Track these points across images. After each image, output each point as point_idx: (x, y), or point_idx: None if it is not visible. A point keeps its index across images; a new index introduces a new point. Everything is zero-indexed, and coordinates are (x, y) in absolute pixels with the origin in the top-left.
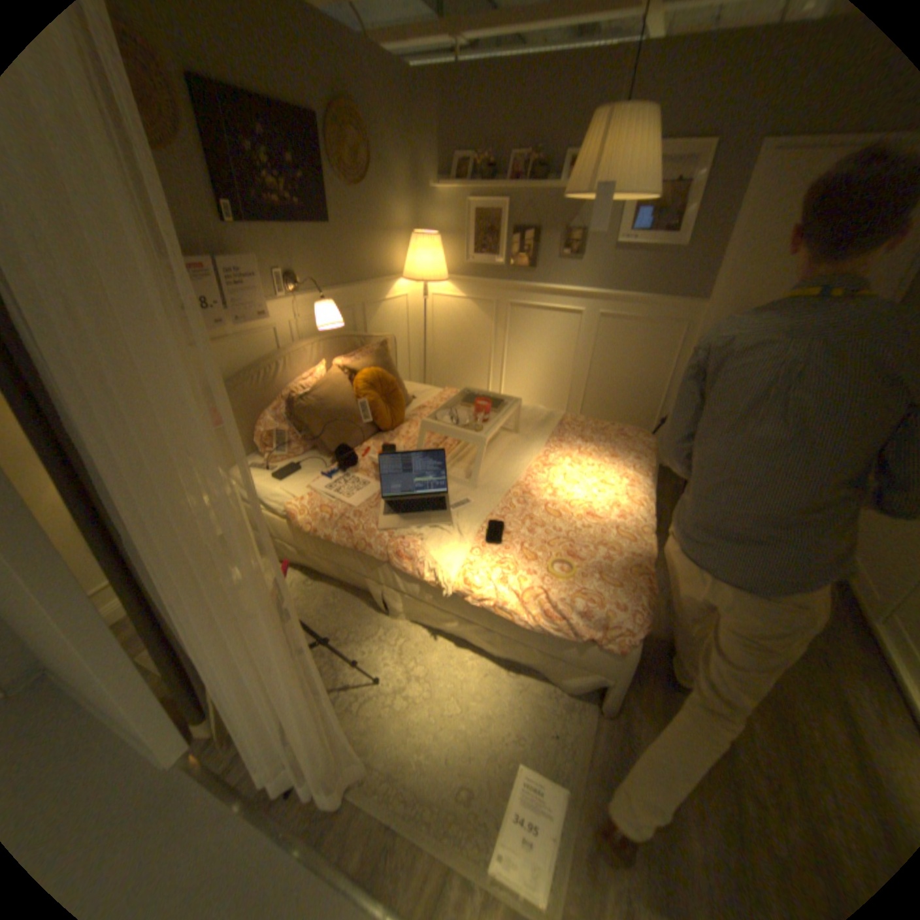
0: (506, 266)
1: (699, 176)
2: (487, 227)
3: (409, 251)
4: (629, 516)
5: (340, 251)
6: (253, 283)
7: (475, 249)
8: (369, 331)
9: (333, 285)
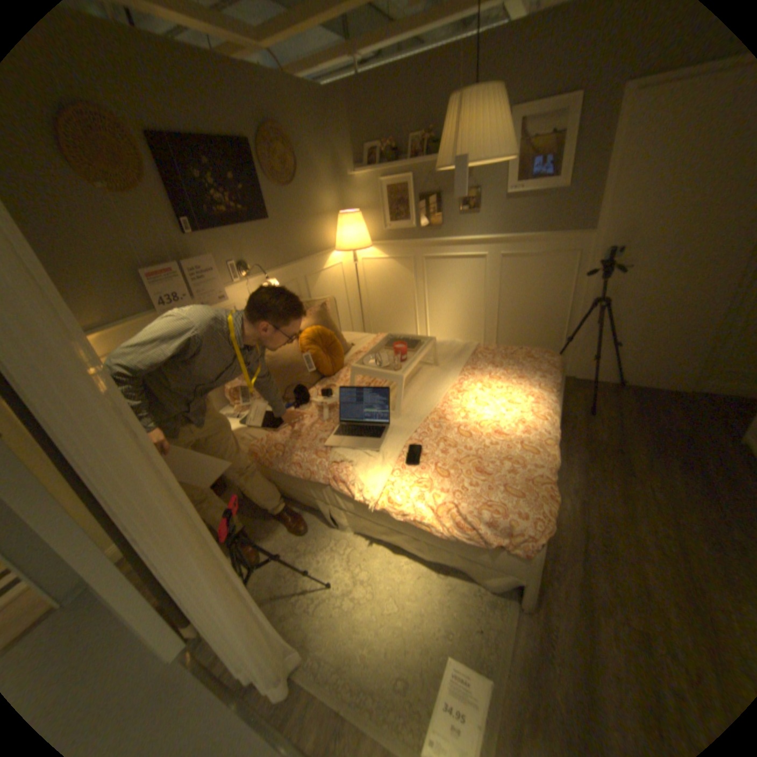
0: (417, 227)
1: (571, 126)
2: (397, 199)
3: (338, 228)
4: (533, 431)
5: (281, 238)
6: (212, 275)
7: (391, 218)
8: (312, 296)
9: (278, 266)
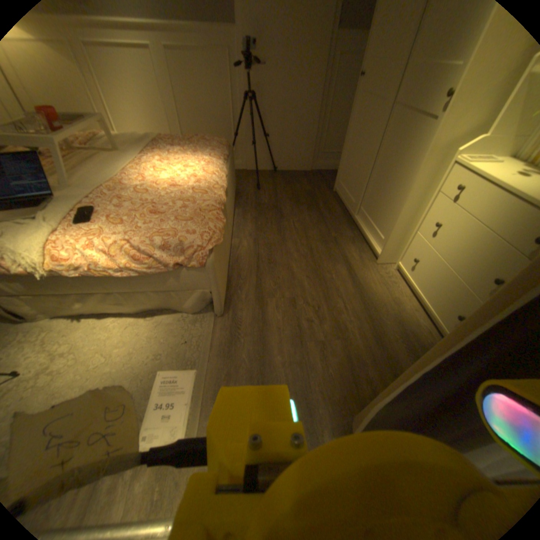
0: None
1: None
2: None
3: None
4: (202, 180)
5: None
6: None
7: None
8: None
9: None
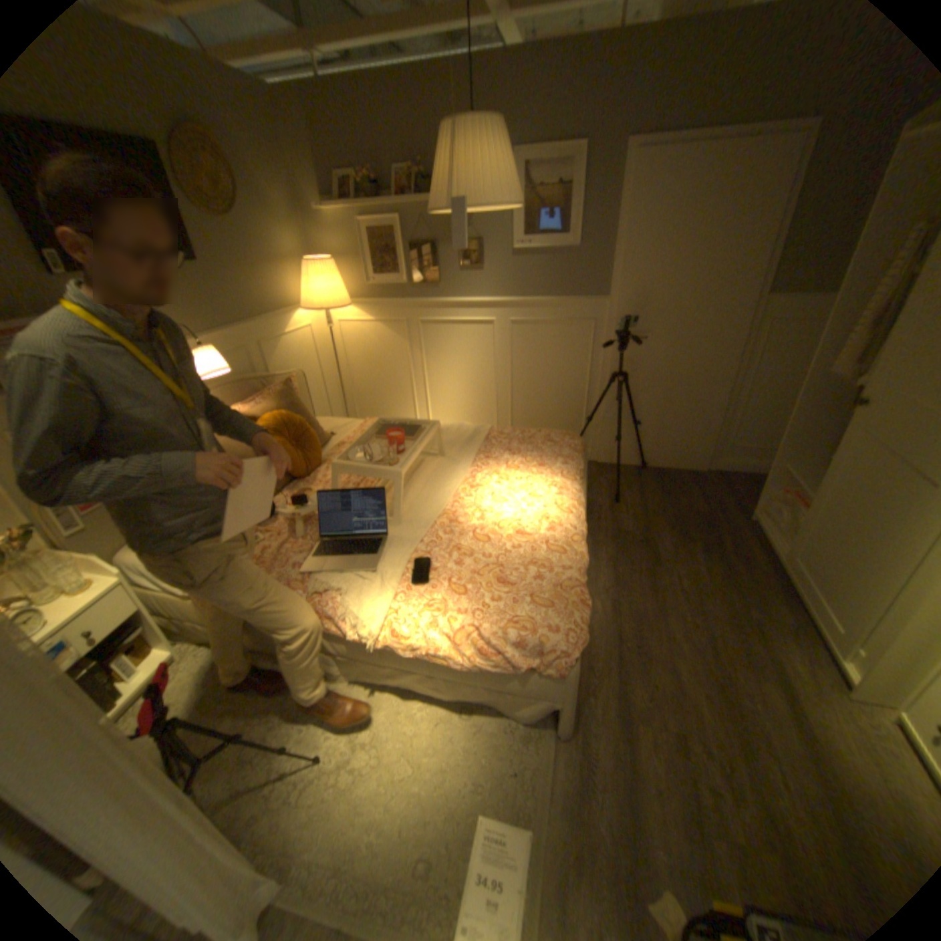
0: (409, 284)
1: (577, 178)
2: (381, 246)
3: (302, 279)
4: (557, 528)
5: (218, 289)
6: None
7: (374, 270)
8: (271, 370)
9: (216, 327)
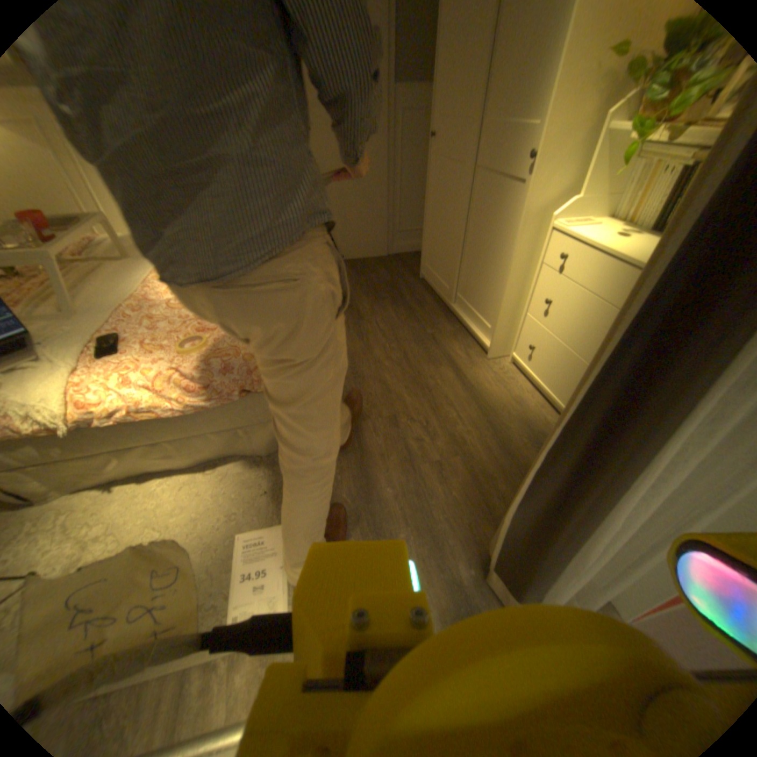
0: None
1: None
2: None
3: None
4: None
5: None
6: None
7: None
8: None
9: None
